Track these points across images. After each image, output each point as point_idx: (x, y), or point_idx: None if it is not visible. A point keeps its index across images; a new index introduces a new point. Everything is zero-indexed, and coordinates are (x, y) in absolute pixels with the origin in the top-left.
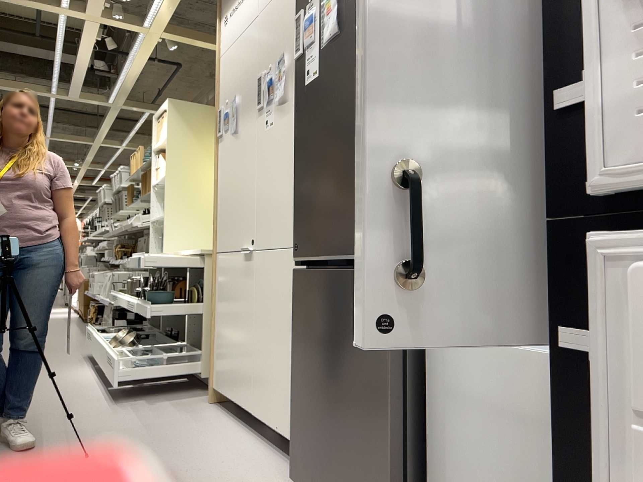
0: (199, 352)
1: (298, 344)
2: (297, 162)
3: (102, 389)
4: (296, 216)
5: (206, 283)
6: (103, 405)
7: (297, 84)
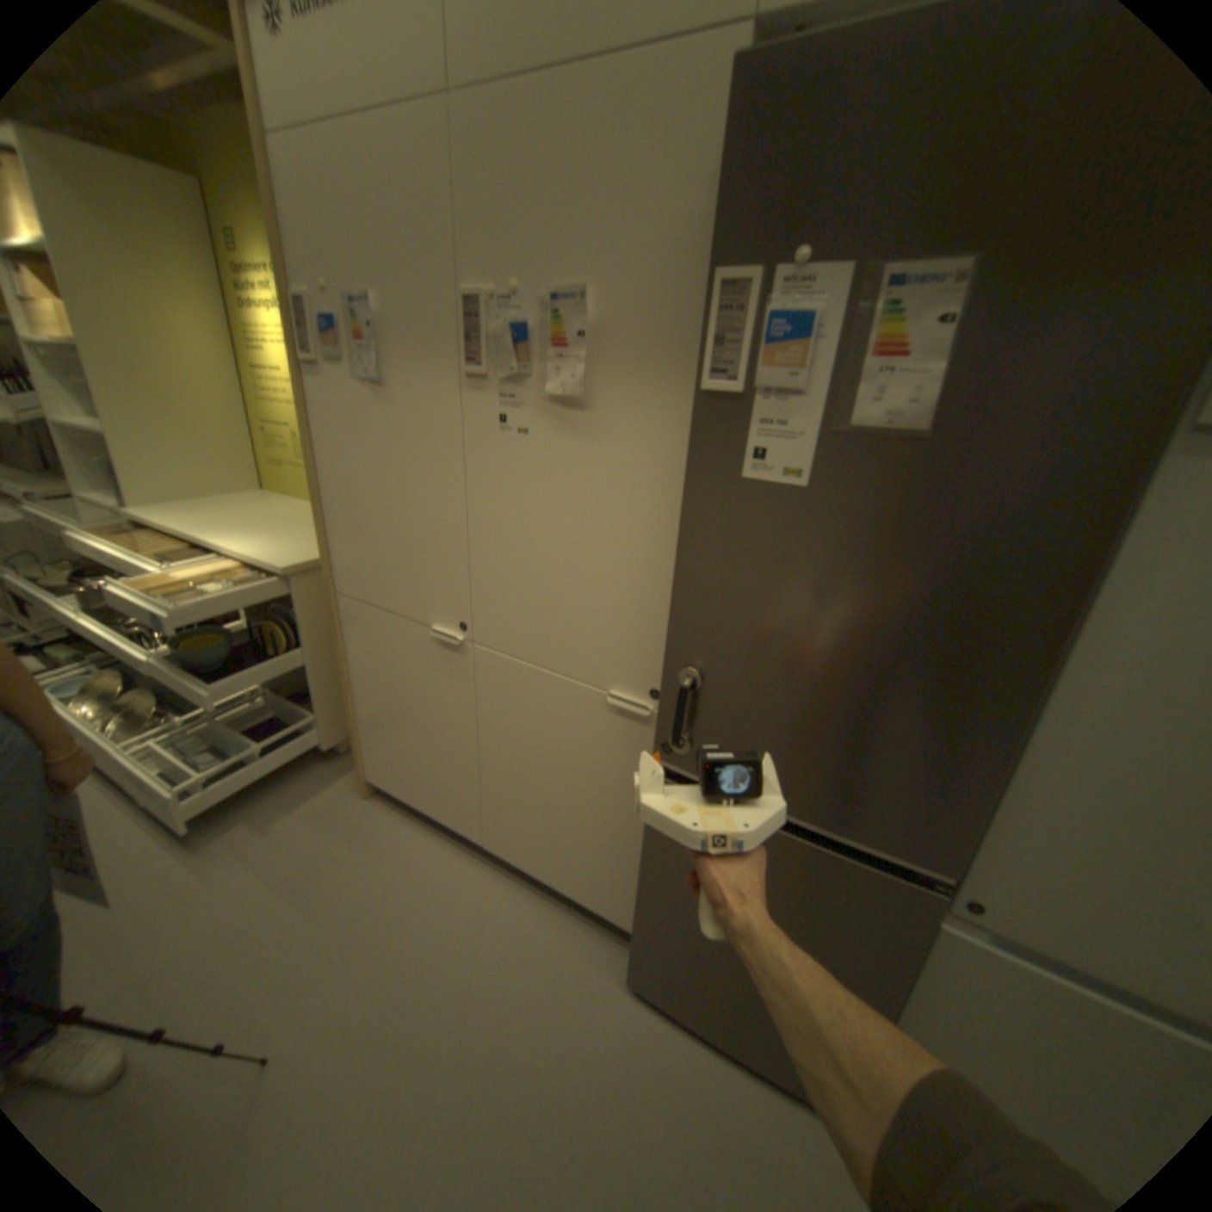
0: (310, 714)
1: (662, 868)
2: (685, 611)
3: (126, 808)
4: (673, 699)
5: (304, 617)
6: (167, 864)
7: (706, 449)
